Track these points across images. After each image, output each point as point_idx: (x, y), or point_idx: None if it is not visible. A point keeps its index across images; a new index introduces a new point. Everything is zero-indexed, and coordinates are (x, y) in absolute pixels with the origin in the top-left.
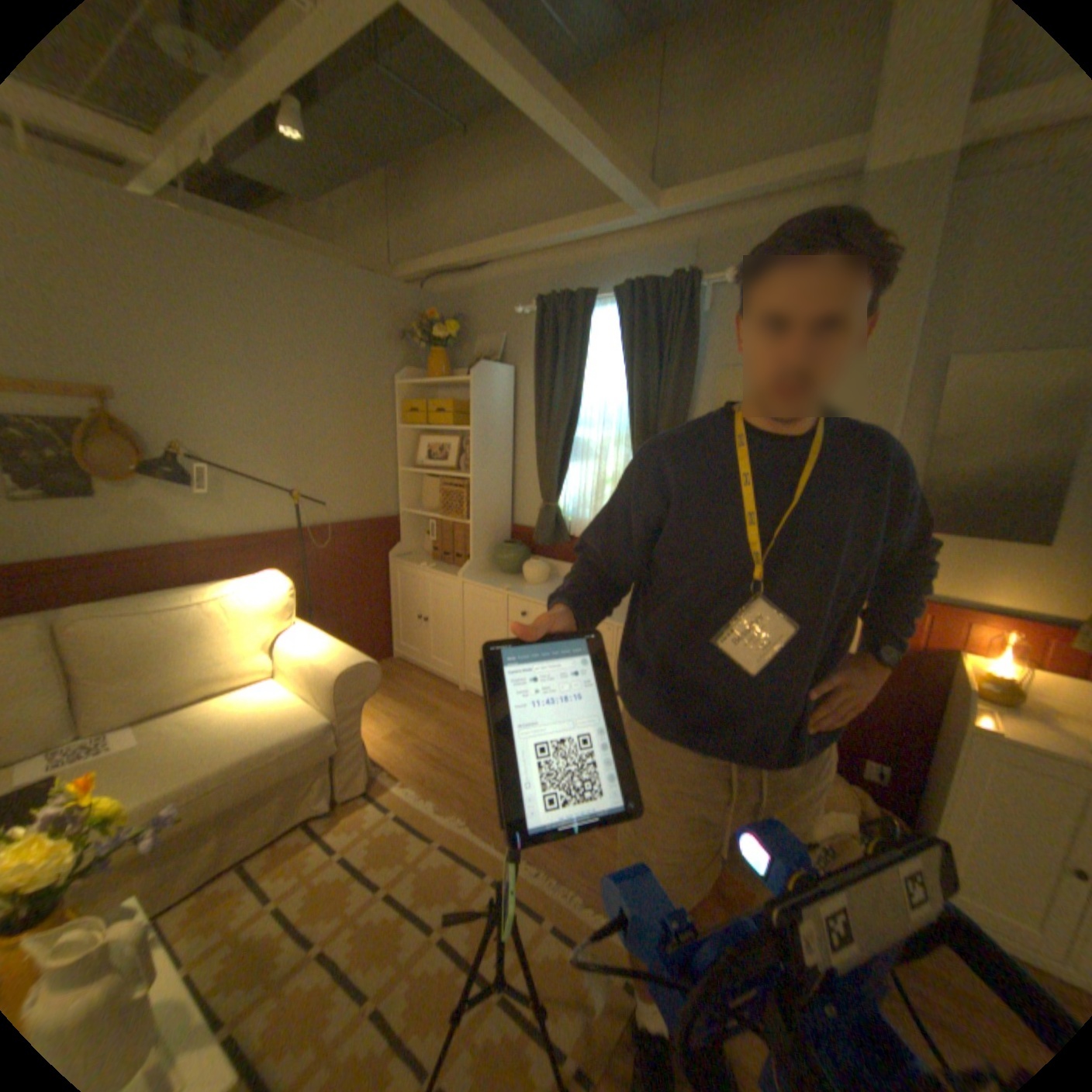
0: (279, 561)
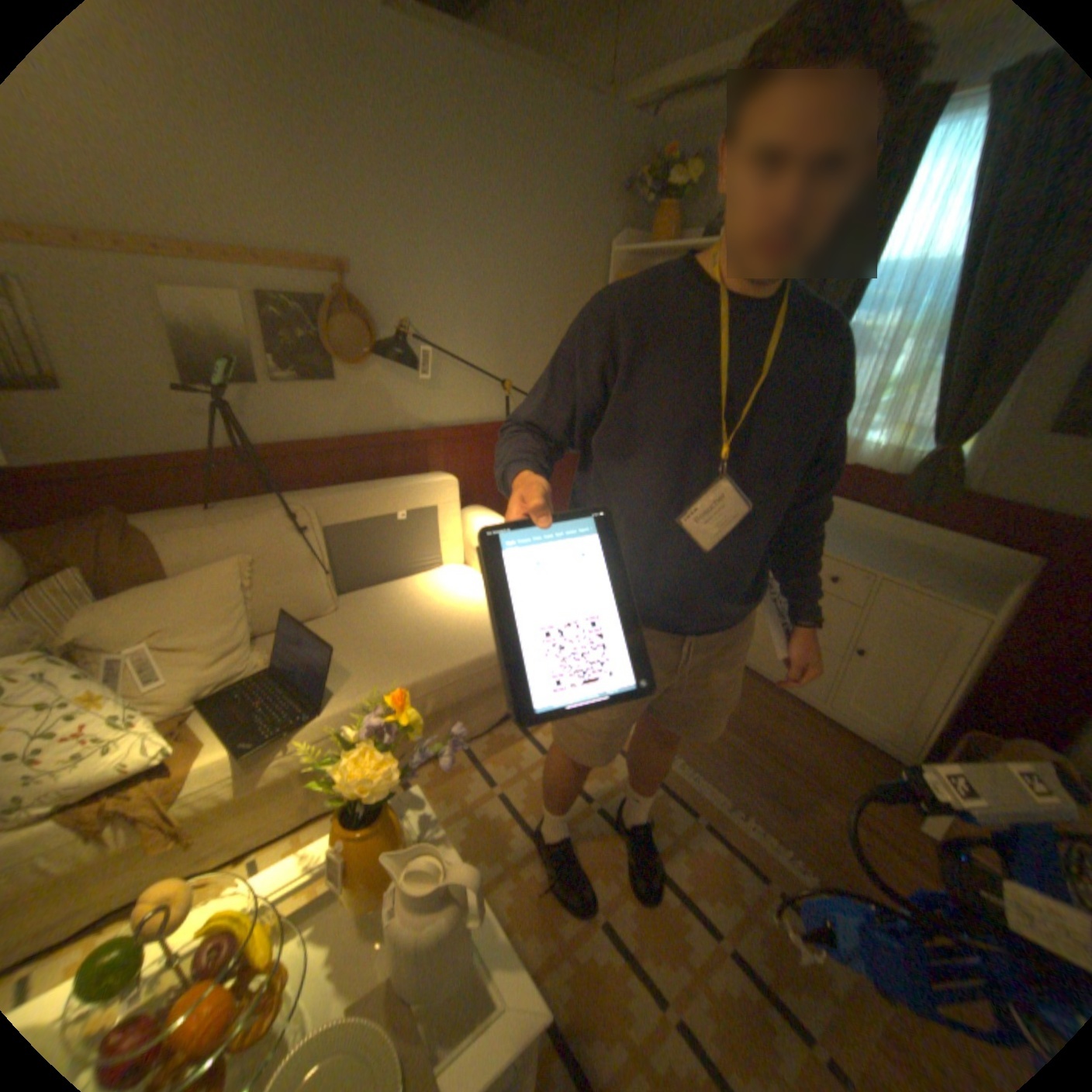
0: (484, 454)
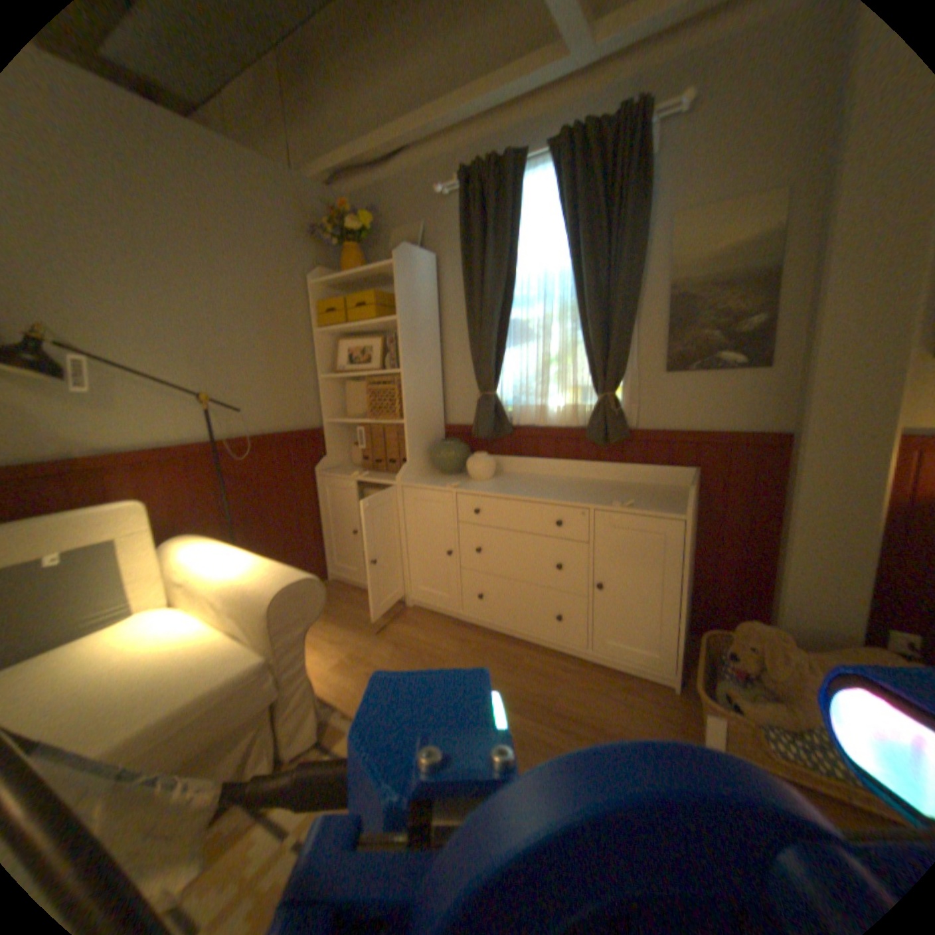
0: (191, 478)
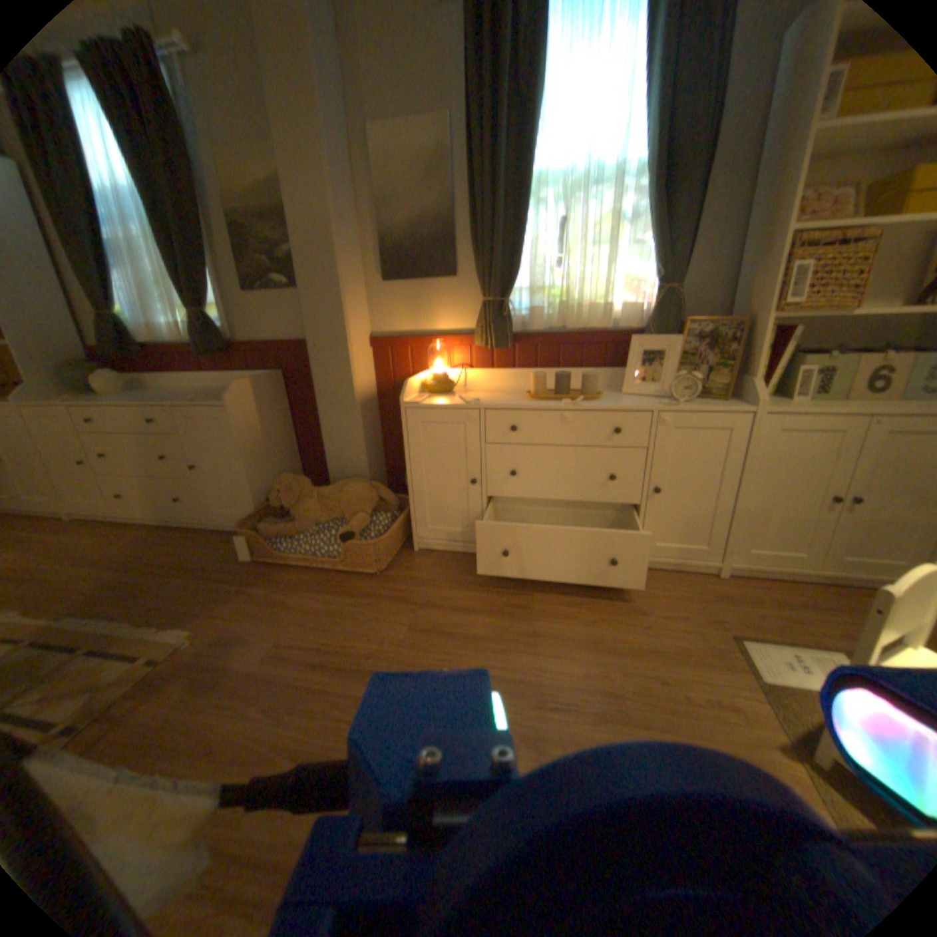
0: None
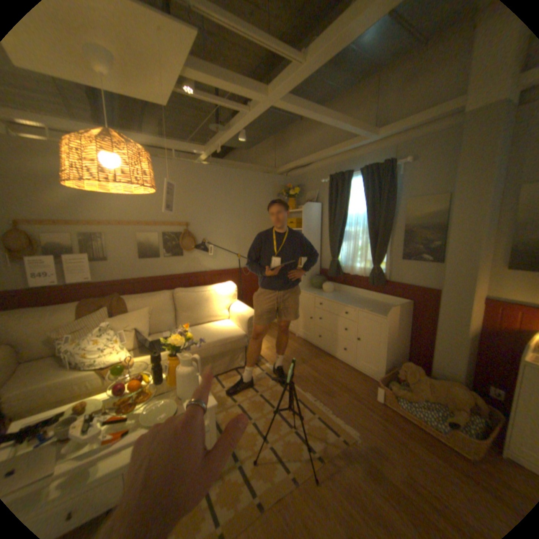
0: (232, 279)
